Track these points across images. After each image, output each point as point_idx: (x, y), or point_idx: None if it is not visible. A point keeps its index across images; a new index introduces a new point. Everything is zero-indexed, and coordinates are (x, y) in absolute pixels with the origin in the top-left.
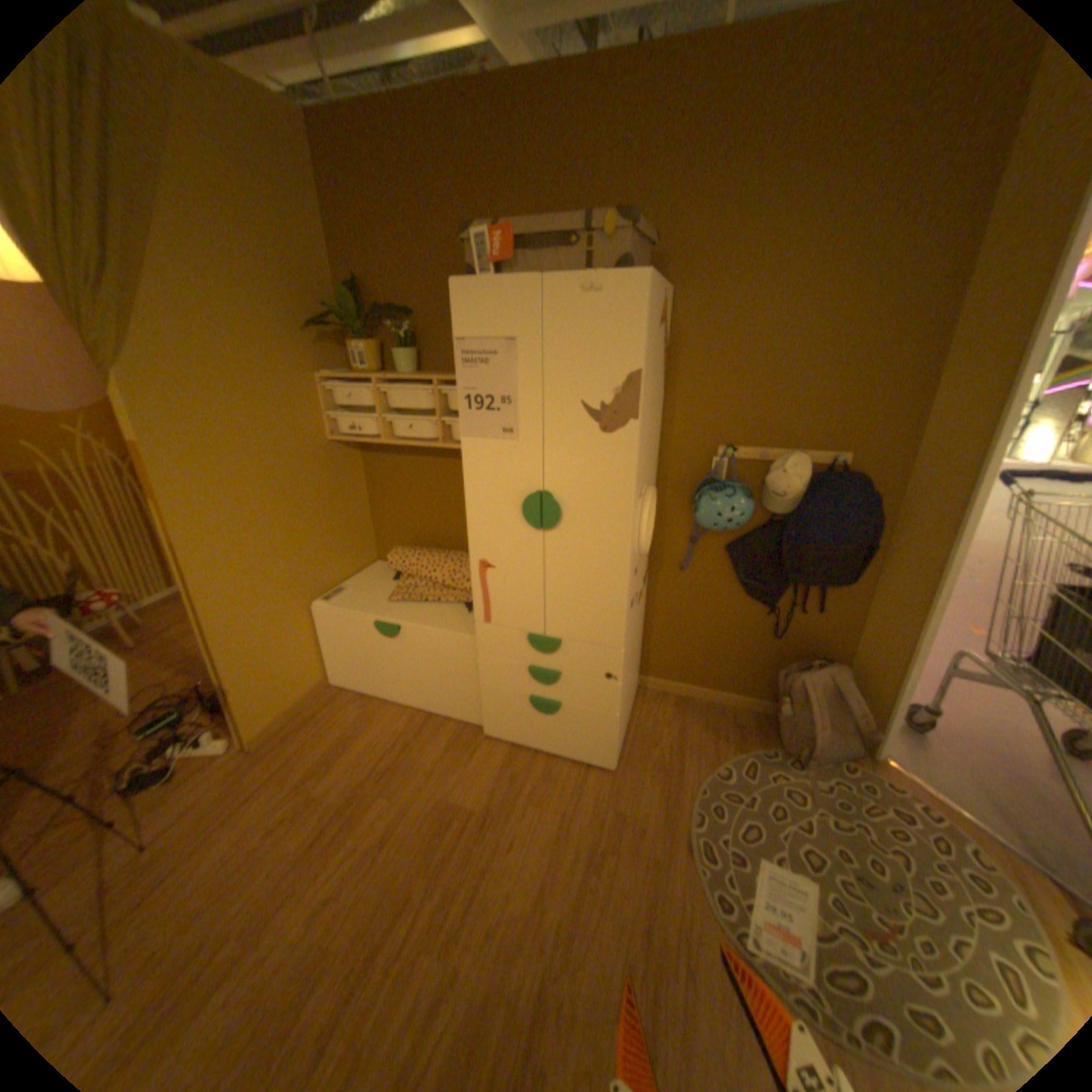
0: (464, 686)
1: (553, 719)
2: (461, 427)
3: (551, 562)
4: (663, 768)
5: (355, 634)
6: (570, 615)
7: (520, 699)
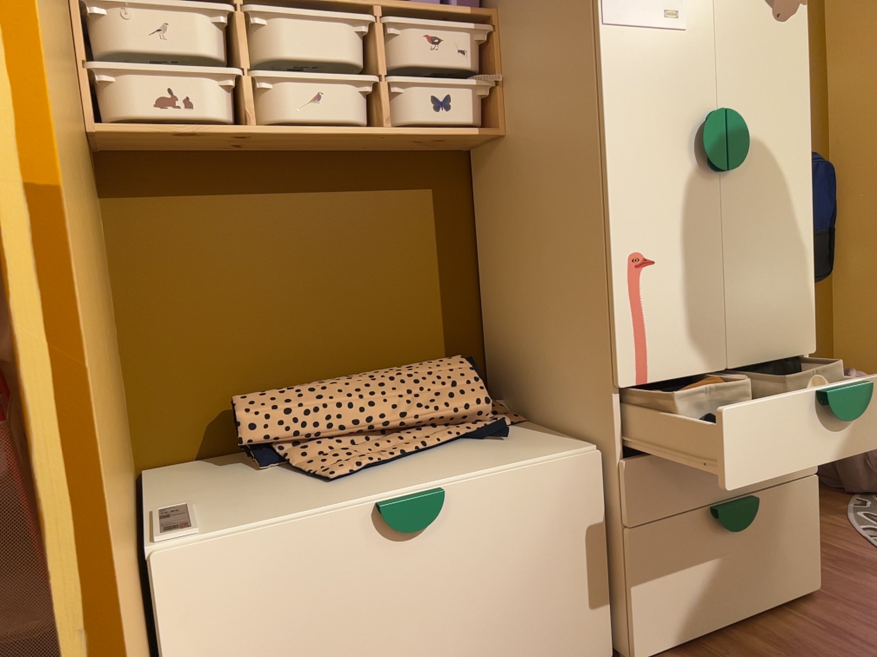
0: (577, 571)
1: (743, 535)
2: (599, 6)
3: (732, 226)
4: (833, 557)
5: (307, 577)
6: (758, 312)
7: (696, 523)
